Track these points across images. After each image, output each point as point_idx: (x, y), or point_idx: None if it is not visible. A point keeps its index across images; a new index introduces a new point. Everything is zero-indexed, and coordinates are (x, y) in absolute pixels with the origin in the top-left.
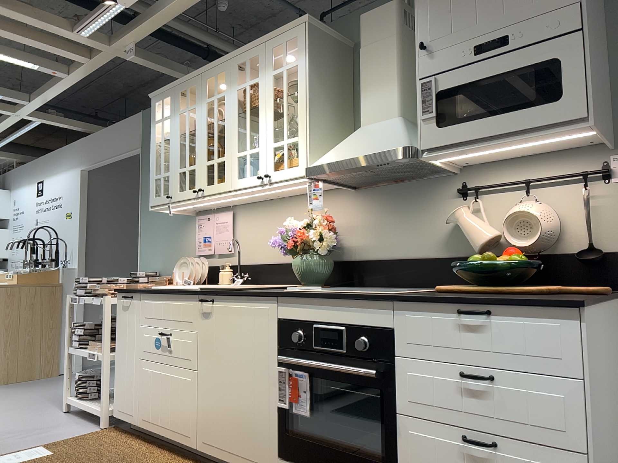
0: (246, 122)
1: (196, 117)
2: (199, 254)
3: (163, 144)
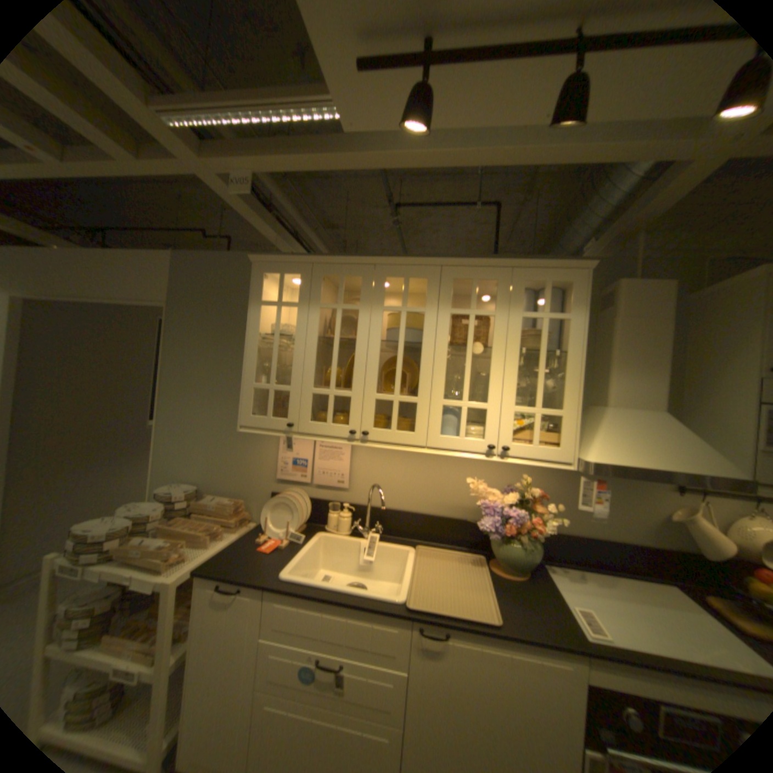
0: (466, 363)
1: (359, 324)
2: (283, 478)
3: (278, 340)
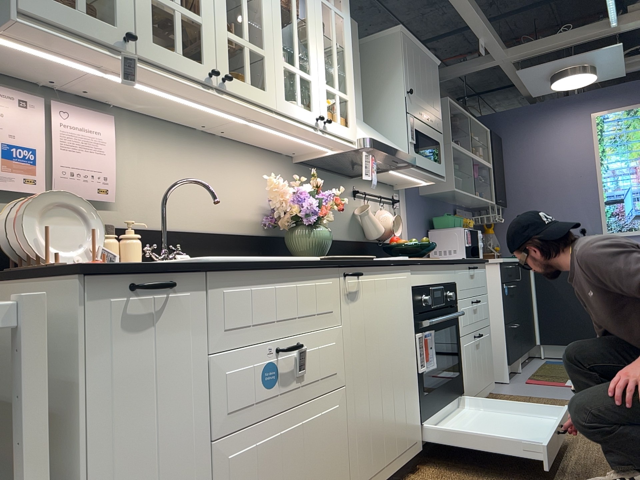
0: (294, 29)
1: None
2: None
3: None
